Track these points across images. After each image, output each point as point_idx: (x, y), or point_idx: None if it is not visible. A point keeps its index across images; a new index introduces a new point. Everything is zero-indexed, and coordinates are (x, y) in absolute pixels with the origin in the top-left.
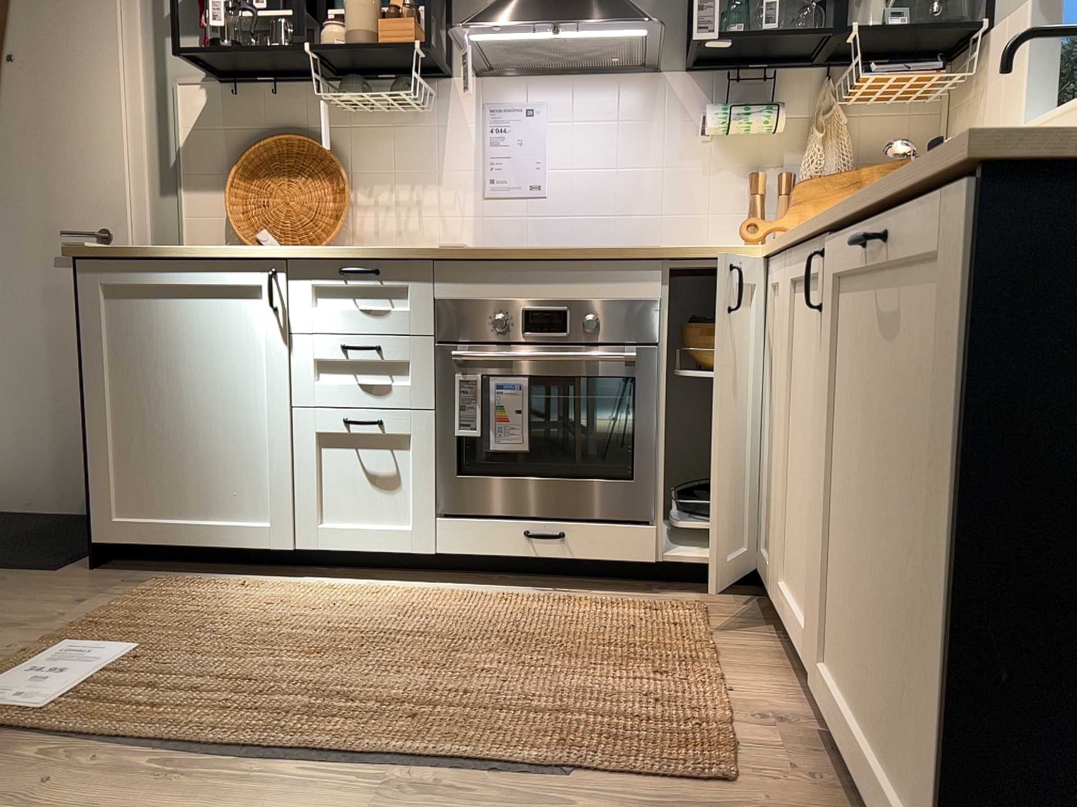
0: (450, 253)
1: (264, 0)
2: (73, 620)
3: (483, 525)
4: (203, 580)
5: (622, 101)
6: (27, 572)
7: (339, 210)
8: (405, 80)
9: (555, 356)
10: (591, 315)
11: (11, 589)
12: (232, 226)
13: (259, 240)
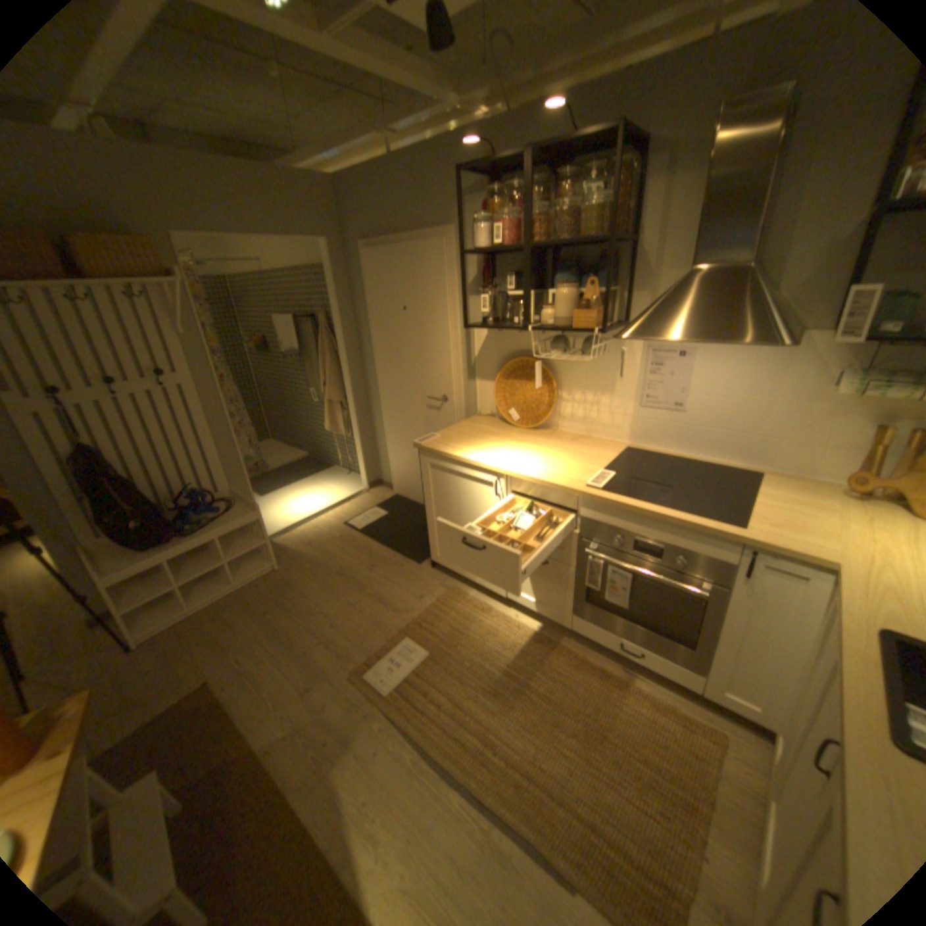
0: (590, 497)
1: (513, 283)
2: (415, 611)
3: (599, 622)
4: (469, 594)
5: (765, 350)
6: (410, 561)
7: (551, 403)
8: (591, 340)
9: (648, 574)
10: (680, 554)
11: (402, 575)
12: (497, 406)
13: (510, 414)
